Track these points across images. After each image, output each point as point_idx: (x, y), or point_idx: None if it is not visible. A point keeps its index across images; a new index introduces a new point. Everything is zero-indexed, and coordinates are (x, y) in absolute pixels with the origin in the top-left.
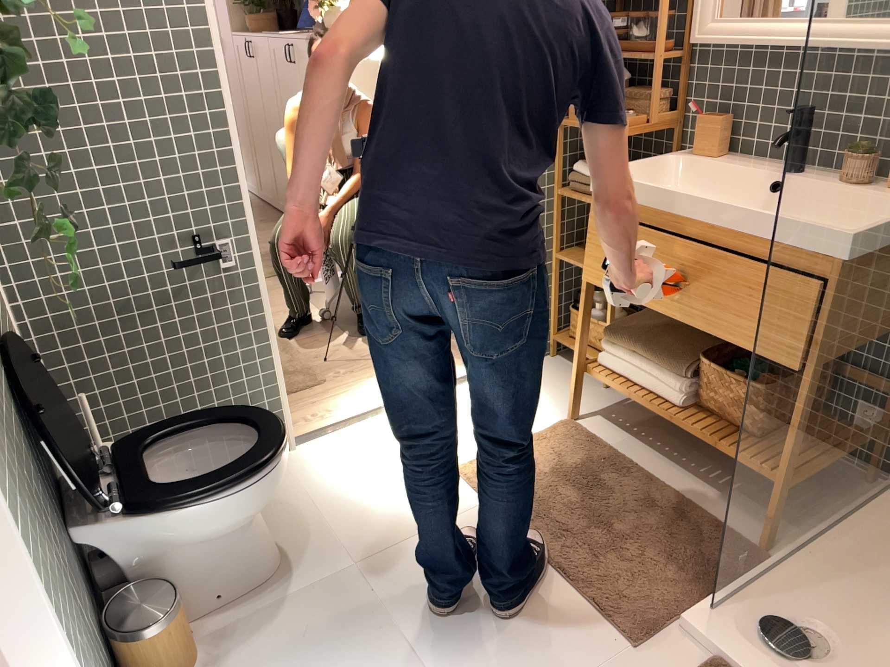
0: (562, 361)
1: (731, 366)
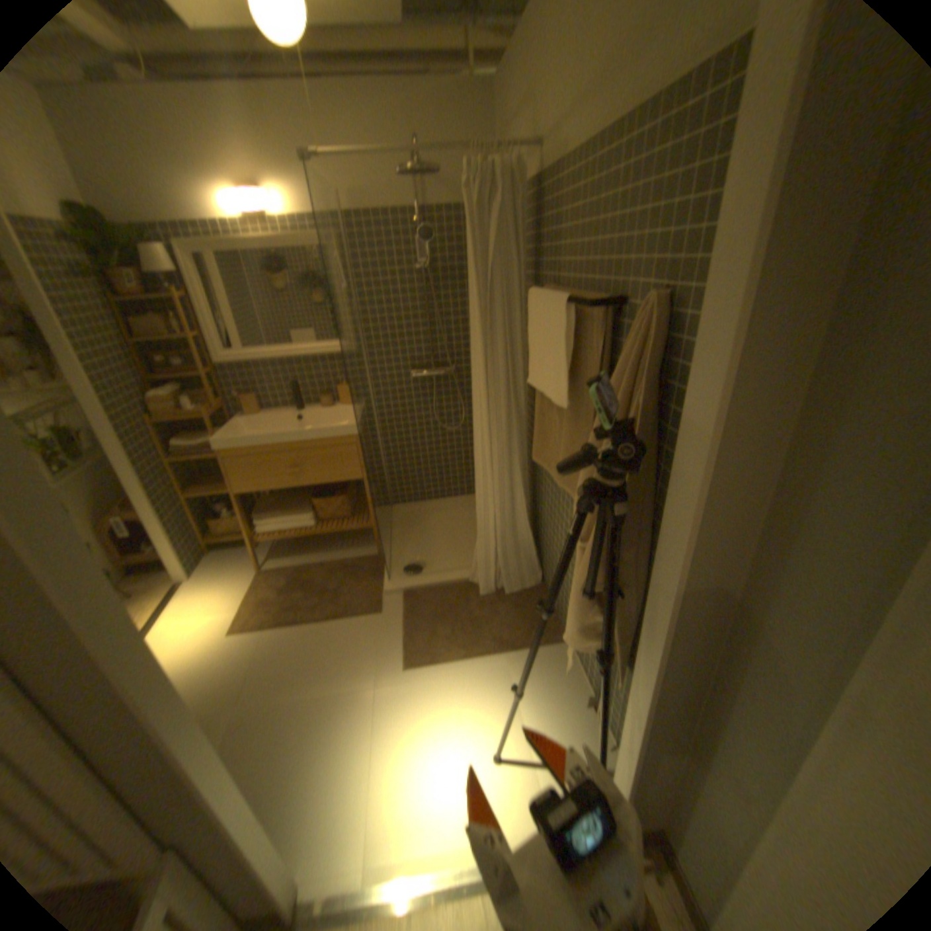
0: (215, 556)
1: (320, 500)
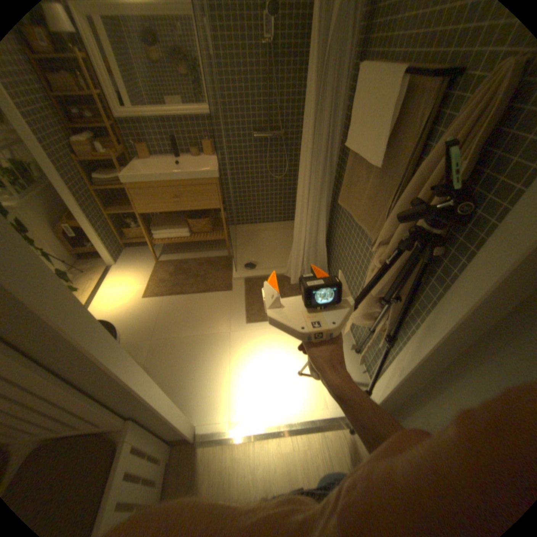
0: (130, 249)
1: (193, 219)
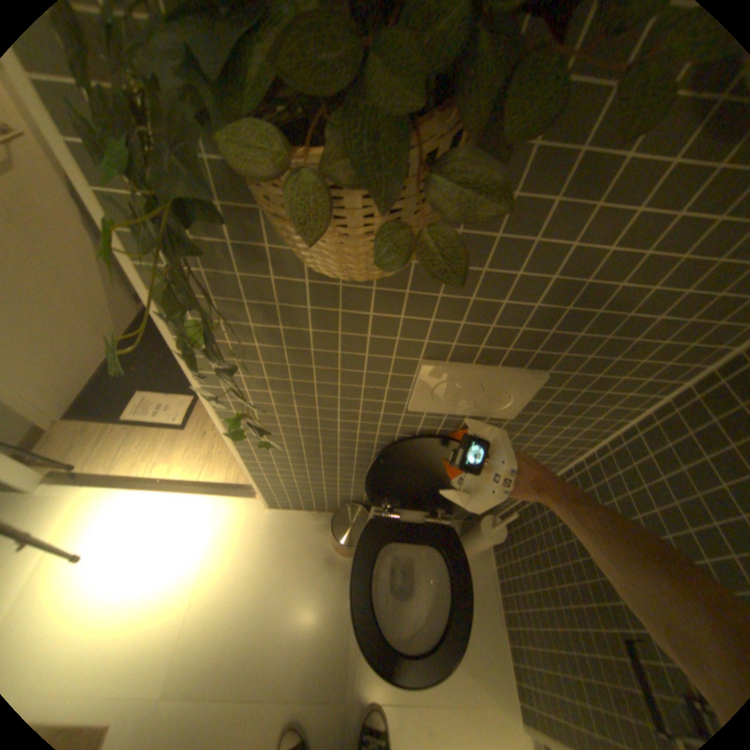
0: None
1: None
